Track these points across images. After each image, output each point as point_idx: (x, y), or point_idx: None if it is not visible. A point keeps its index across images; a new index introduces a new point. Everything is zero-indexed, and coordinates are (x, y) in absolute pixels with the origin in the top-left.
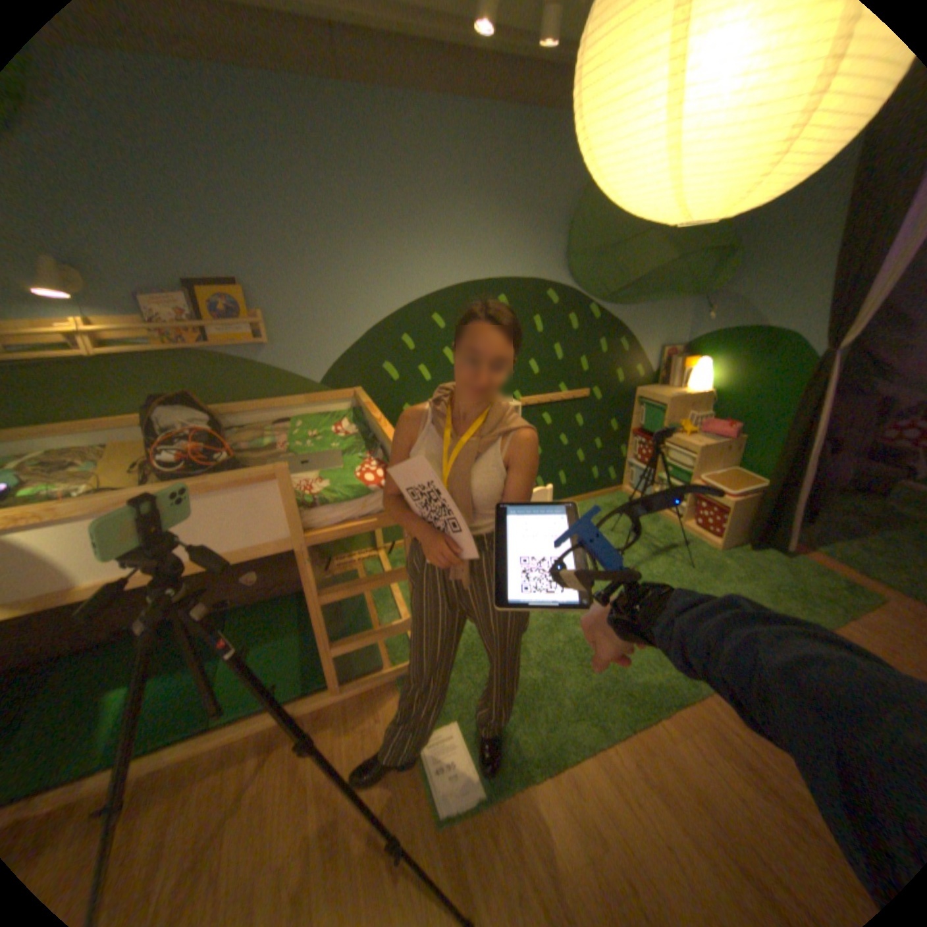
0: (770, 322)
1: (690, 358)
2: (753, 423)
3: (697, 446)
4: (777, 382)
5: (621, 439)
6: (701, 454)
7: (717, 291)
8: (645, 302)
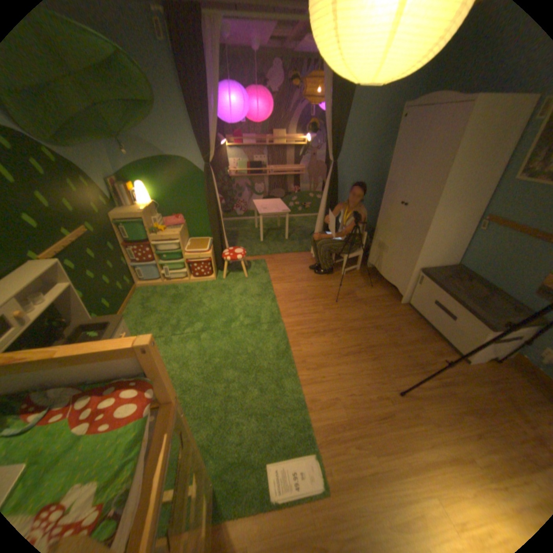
0: (164, 152)
1: (124, 183)
2: (184, 211)
3: (175, 234)
4: (185, 186)
5: (118, 253)
6: (180, 237)
7: (117, 133)
8: (79, 142)
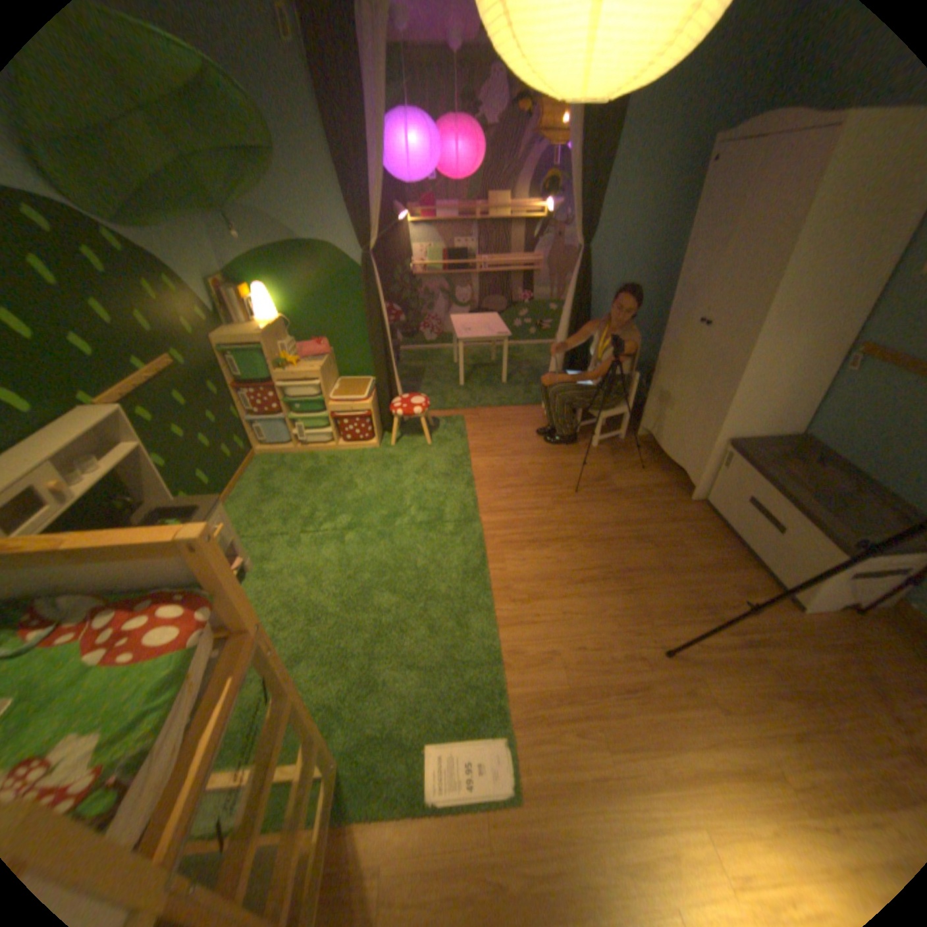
0: (298, 234)
1: (236, 286)
2: (330, 334)
3: (313, 370)
4: (331, 291)
5: (225, 399)
6: (321, 375)
7: (223, 203)
8: (161, 220)
